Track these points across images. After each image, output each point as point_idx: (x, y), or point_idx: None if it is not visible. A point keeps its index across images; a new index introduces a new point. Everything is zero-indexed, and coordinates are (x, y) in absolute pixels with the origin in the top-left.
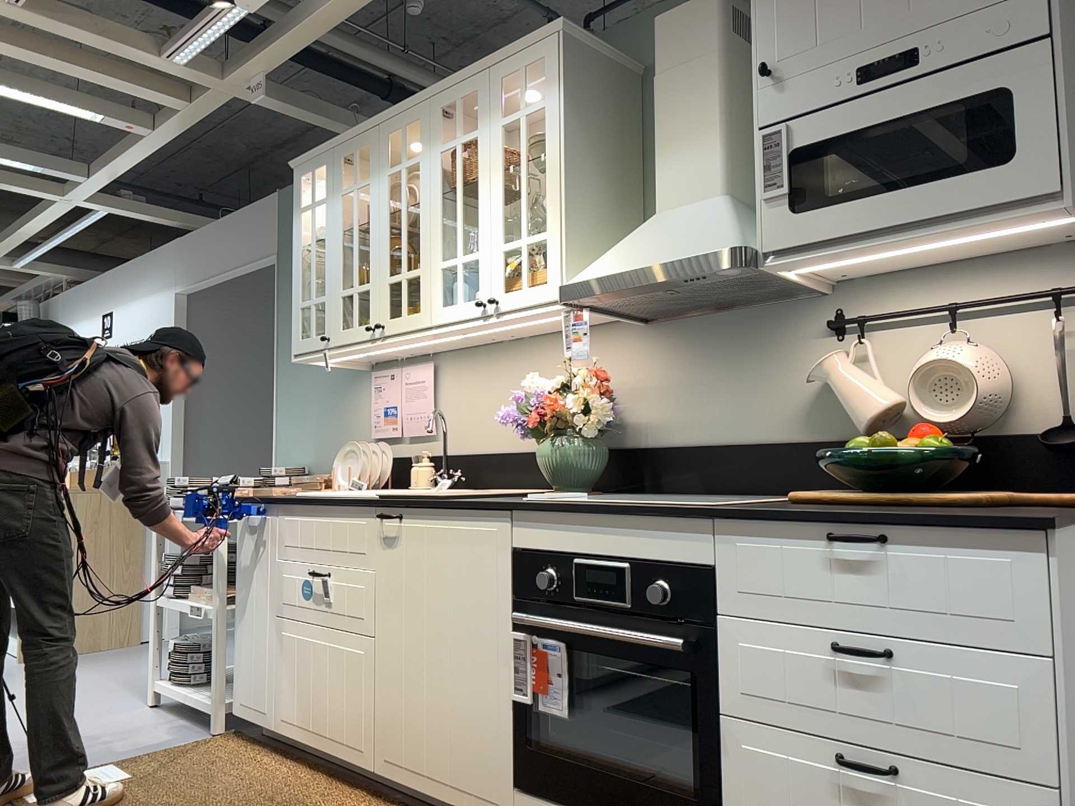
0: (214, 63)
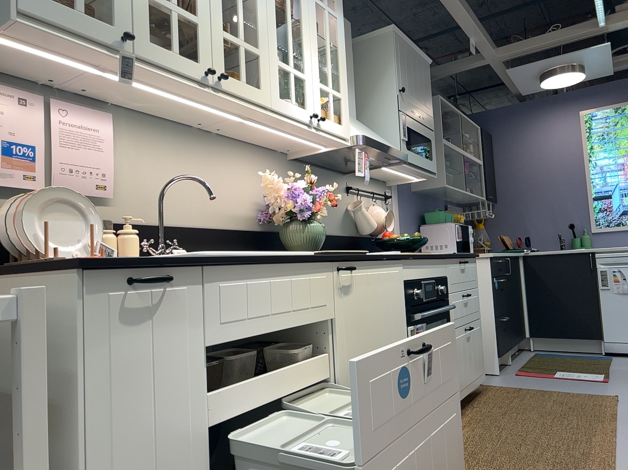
0: None
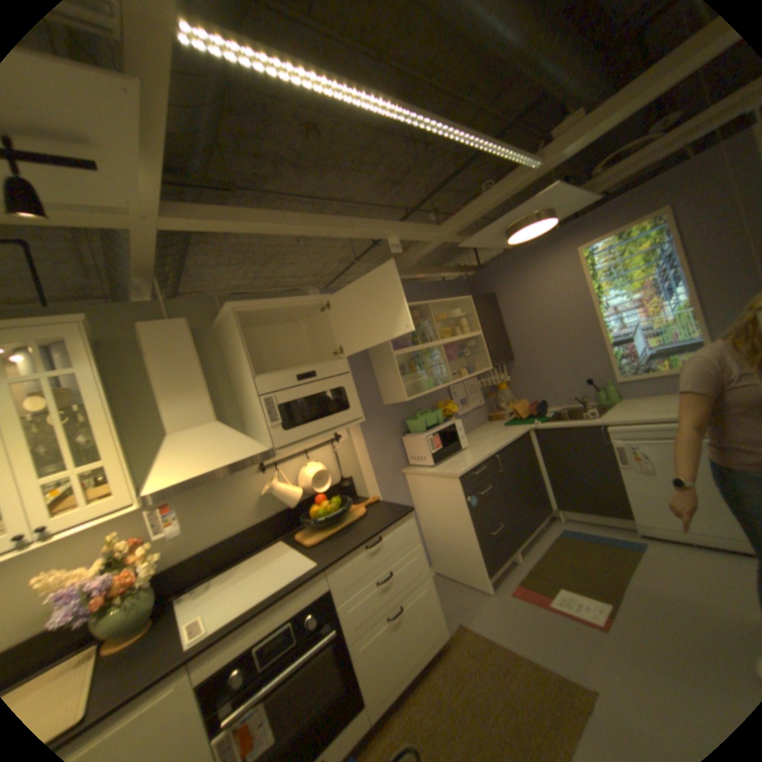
0: None
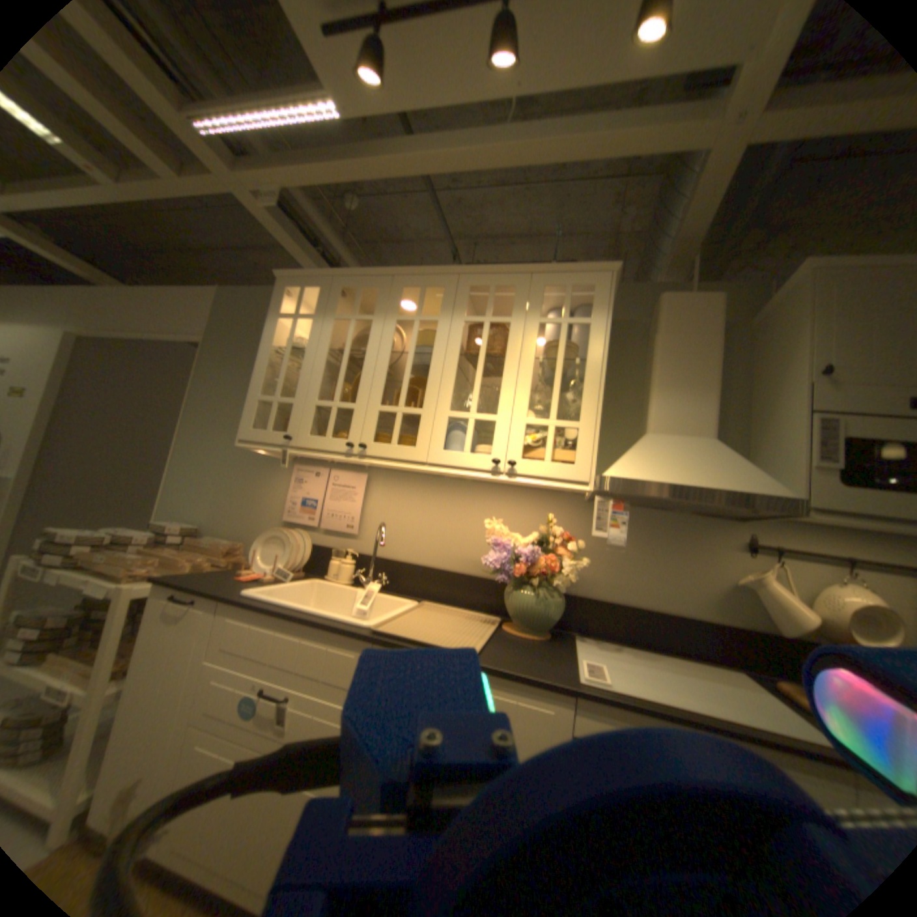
0: (225, 149)
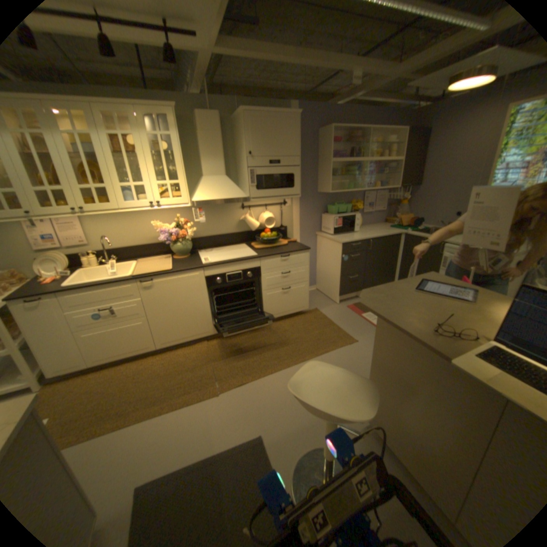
0: None
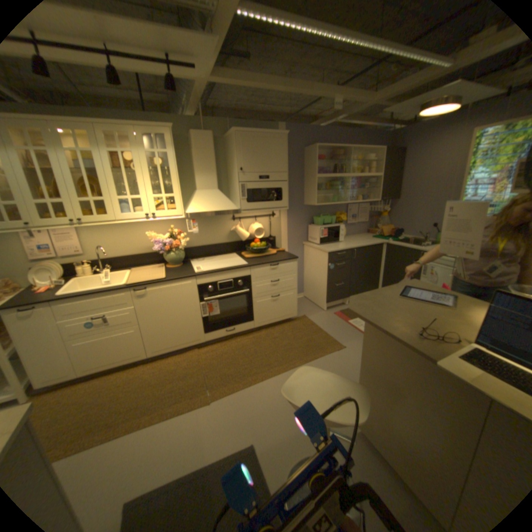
0: None
